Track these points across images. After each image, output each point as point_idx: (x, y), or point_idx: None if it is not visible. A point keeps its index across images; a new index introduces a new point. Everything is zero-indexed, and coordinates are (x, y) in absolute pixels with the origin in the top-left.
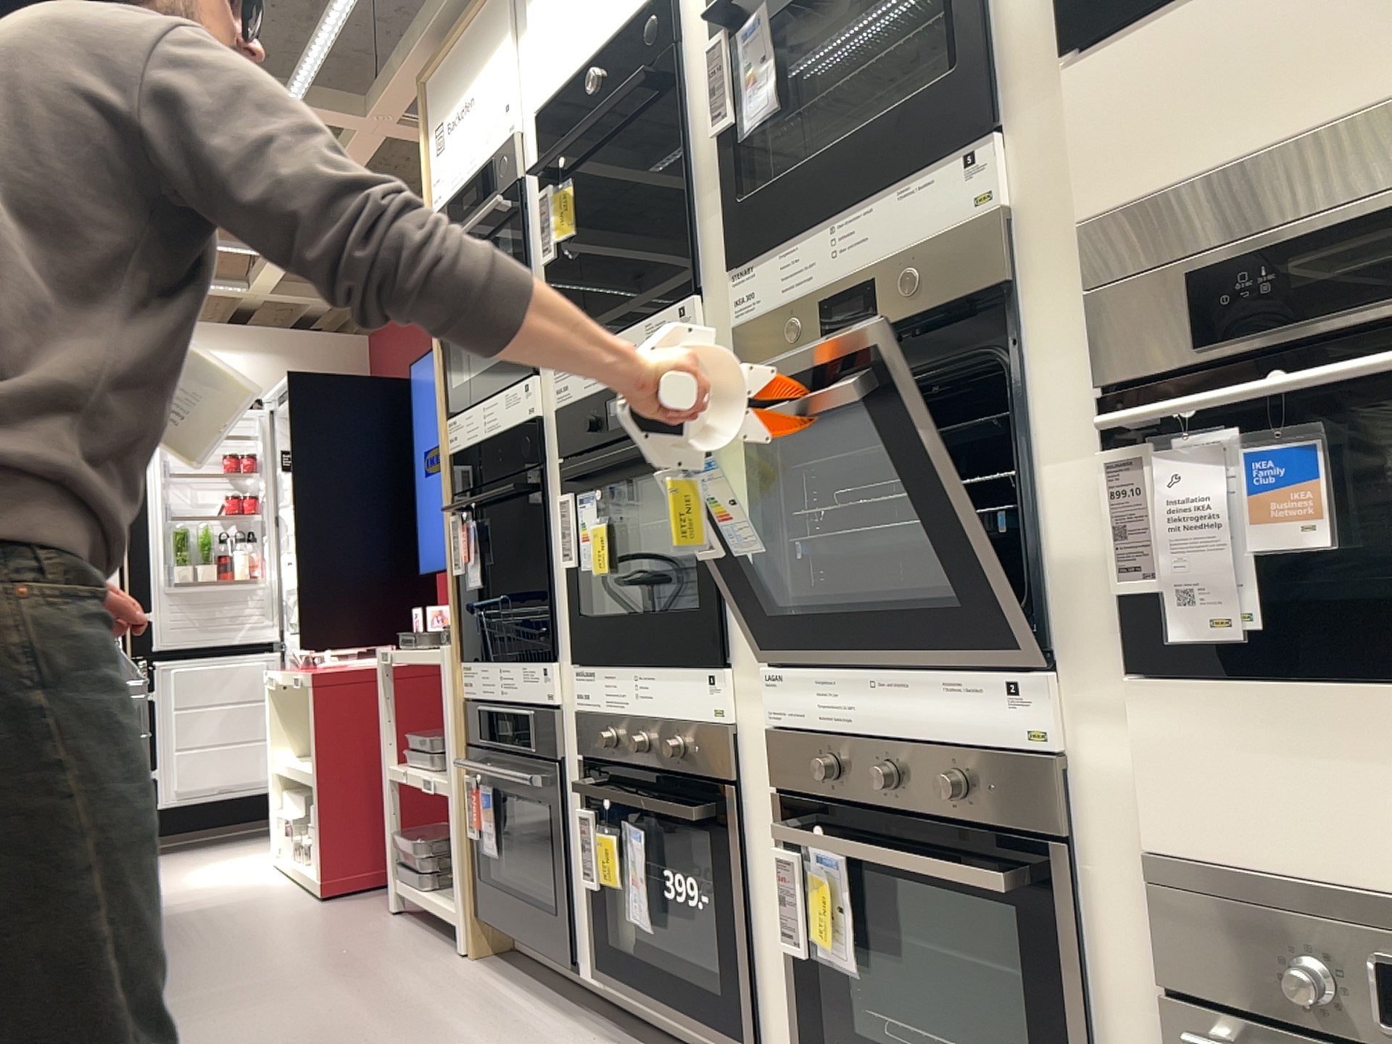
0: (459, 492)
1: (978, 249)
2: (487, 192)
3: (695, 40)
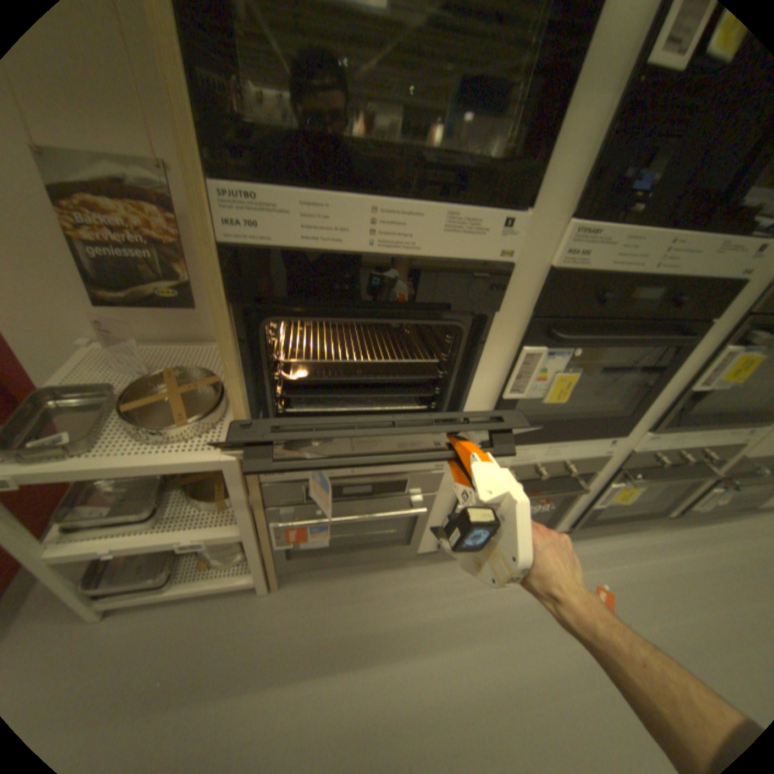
0: (253, 298)
1: None
2: None
3: None
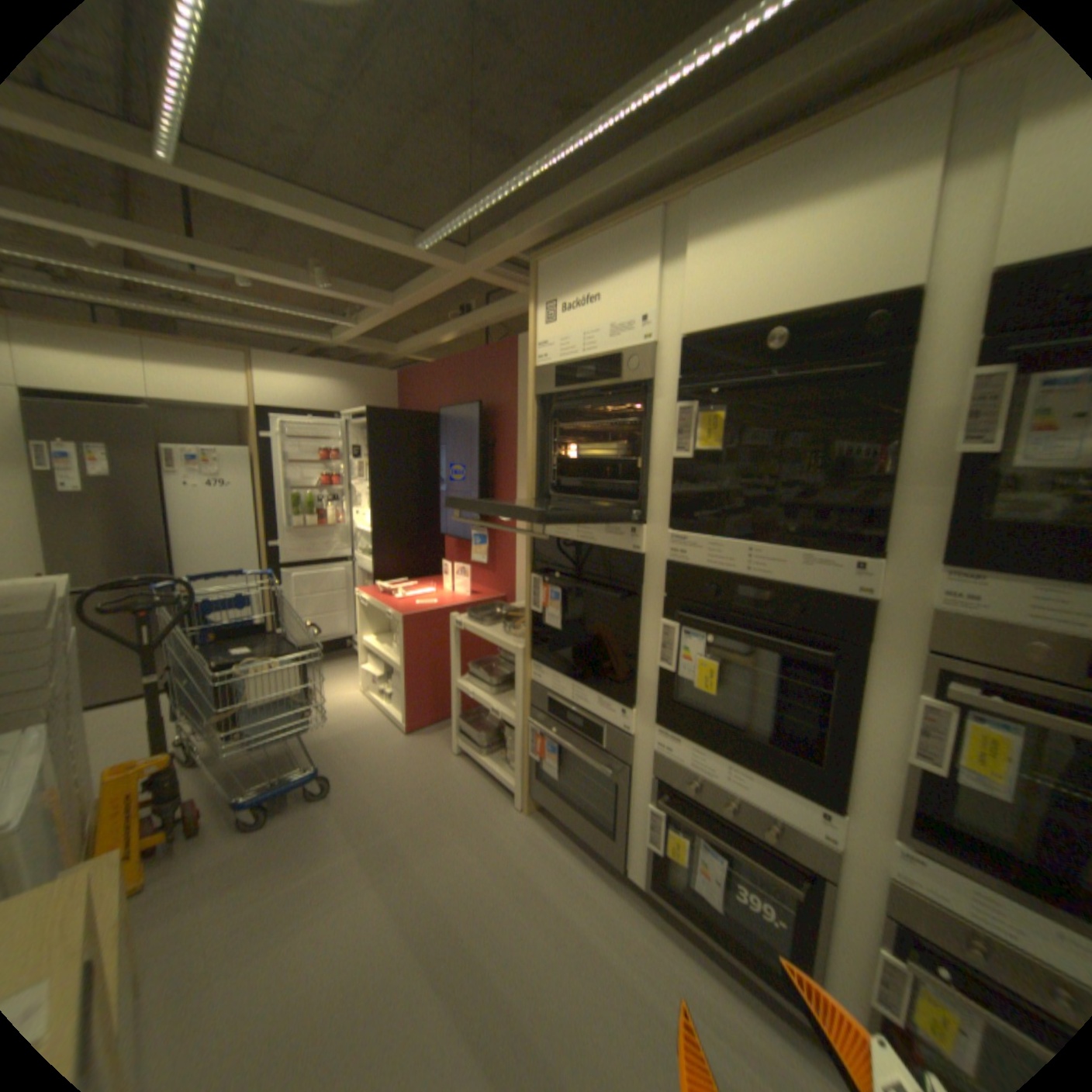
0: (542, 561)
1: None
2: (608, 374)
3: (946, 347)
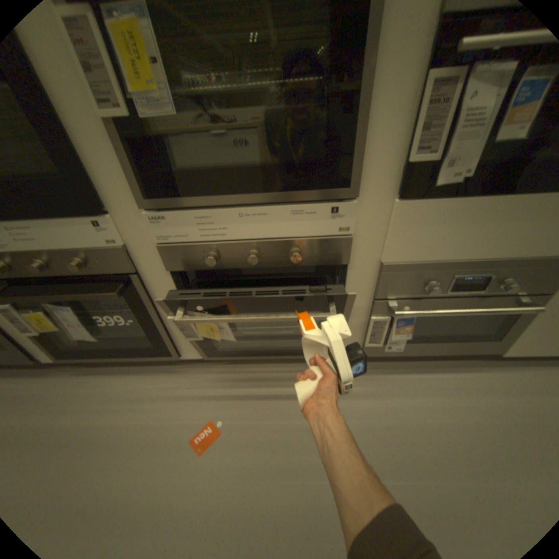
0: None
1: None
2: None
3: None
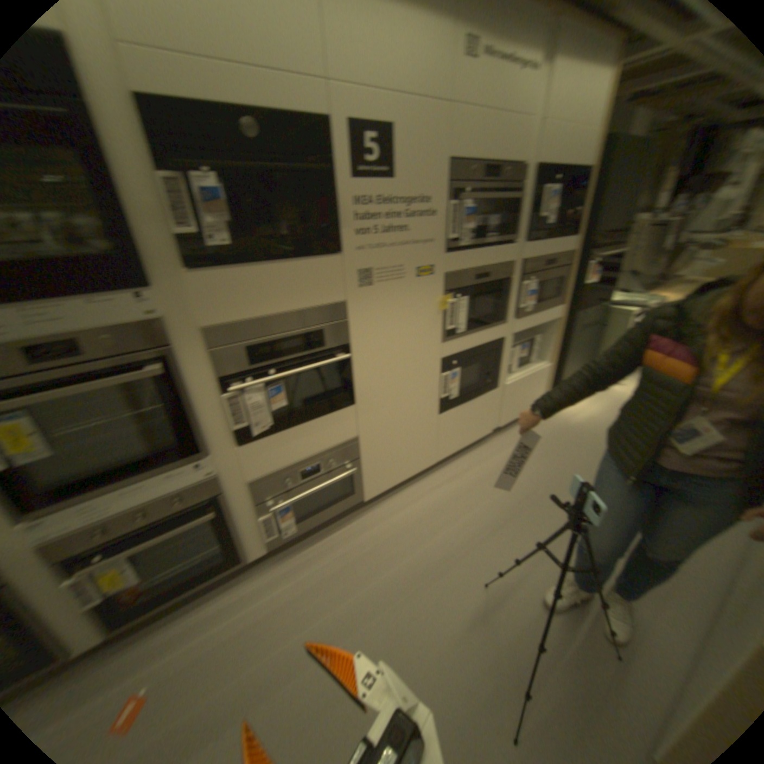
0: None
1: (144, 334)
2: None
3: None
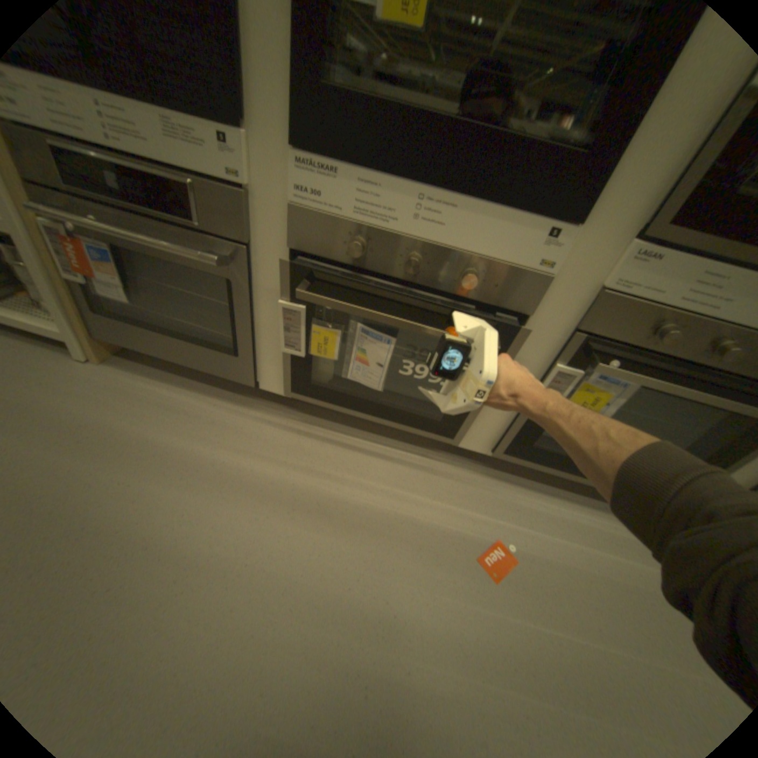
0: None
1: None
2: None
3: None
